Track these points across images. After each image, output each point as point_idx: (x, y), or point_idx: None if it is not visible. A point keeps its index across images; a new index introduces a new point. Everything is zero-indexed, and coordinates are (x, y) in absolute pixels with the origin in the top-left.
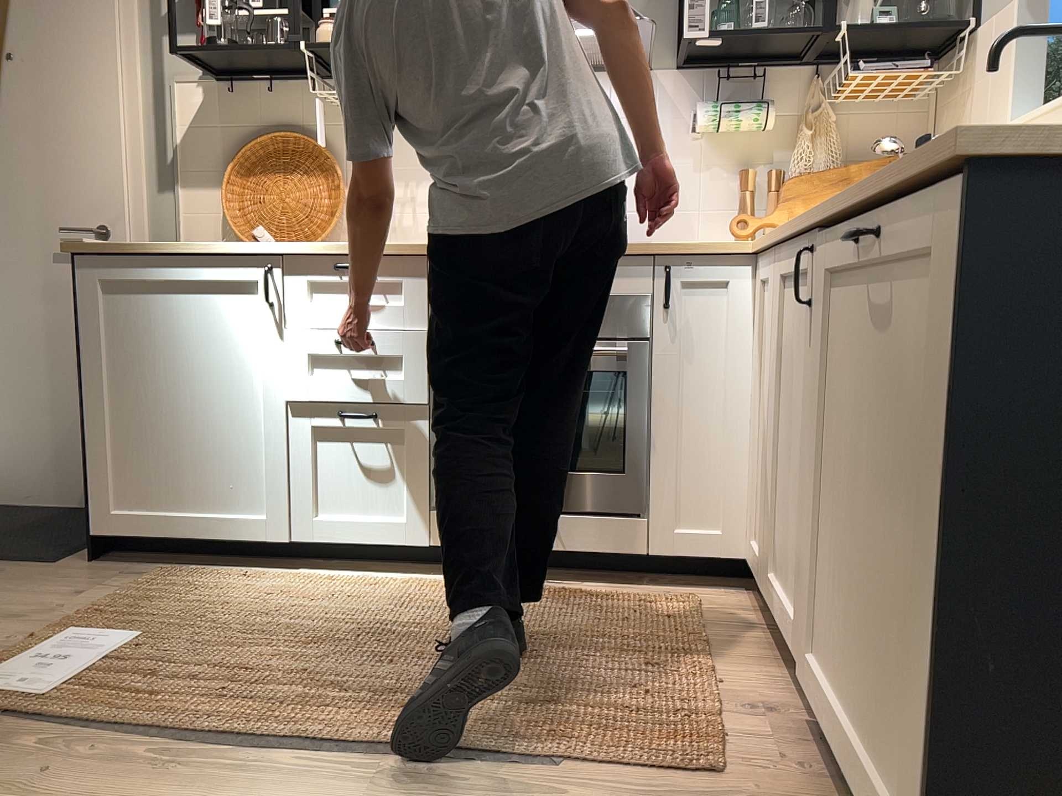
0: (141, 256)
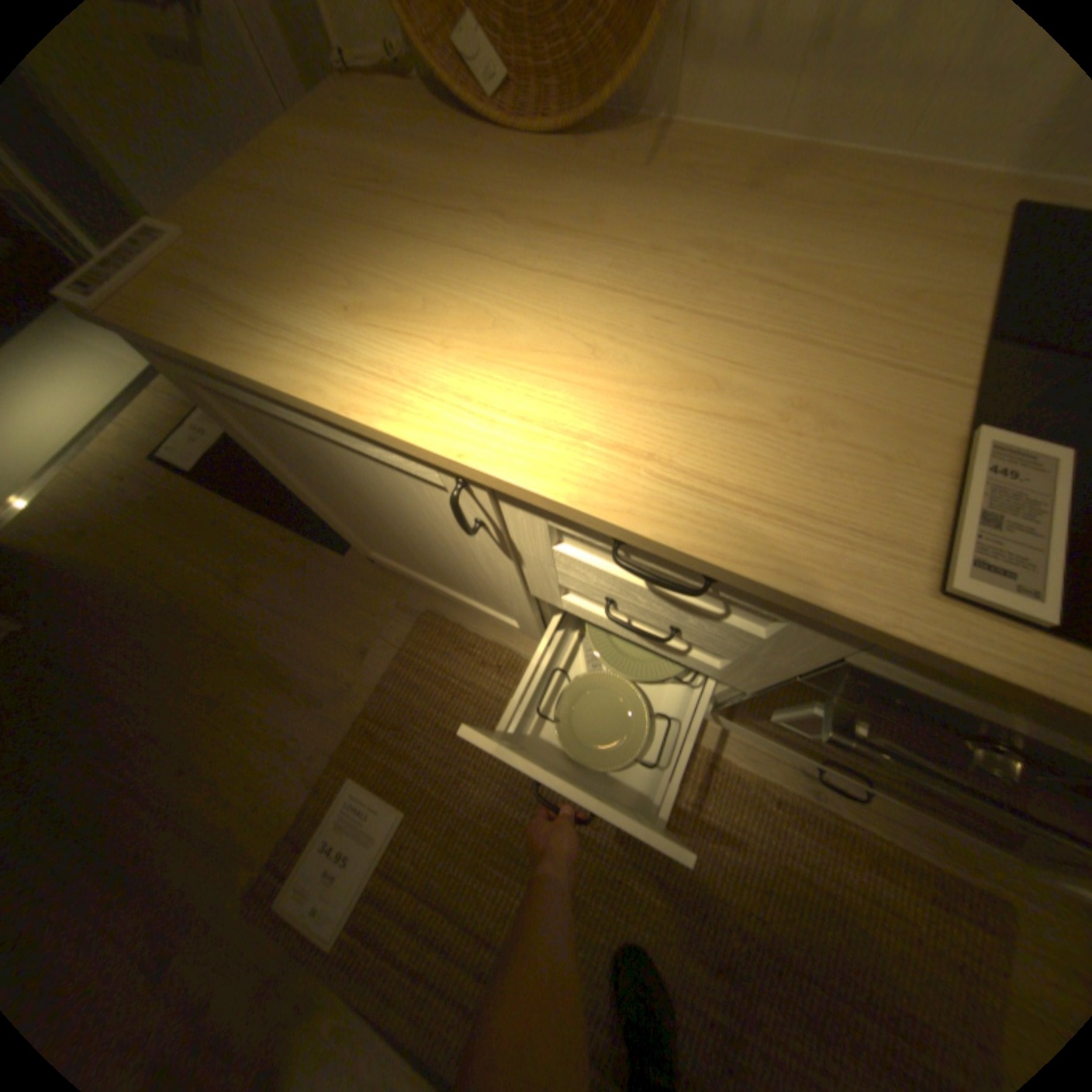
0: (204, 364)
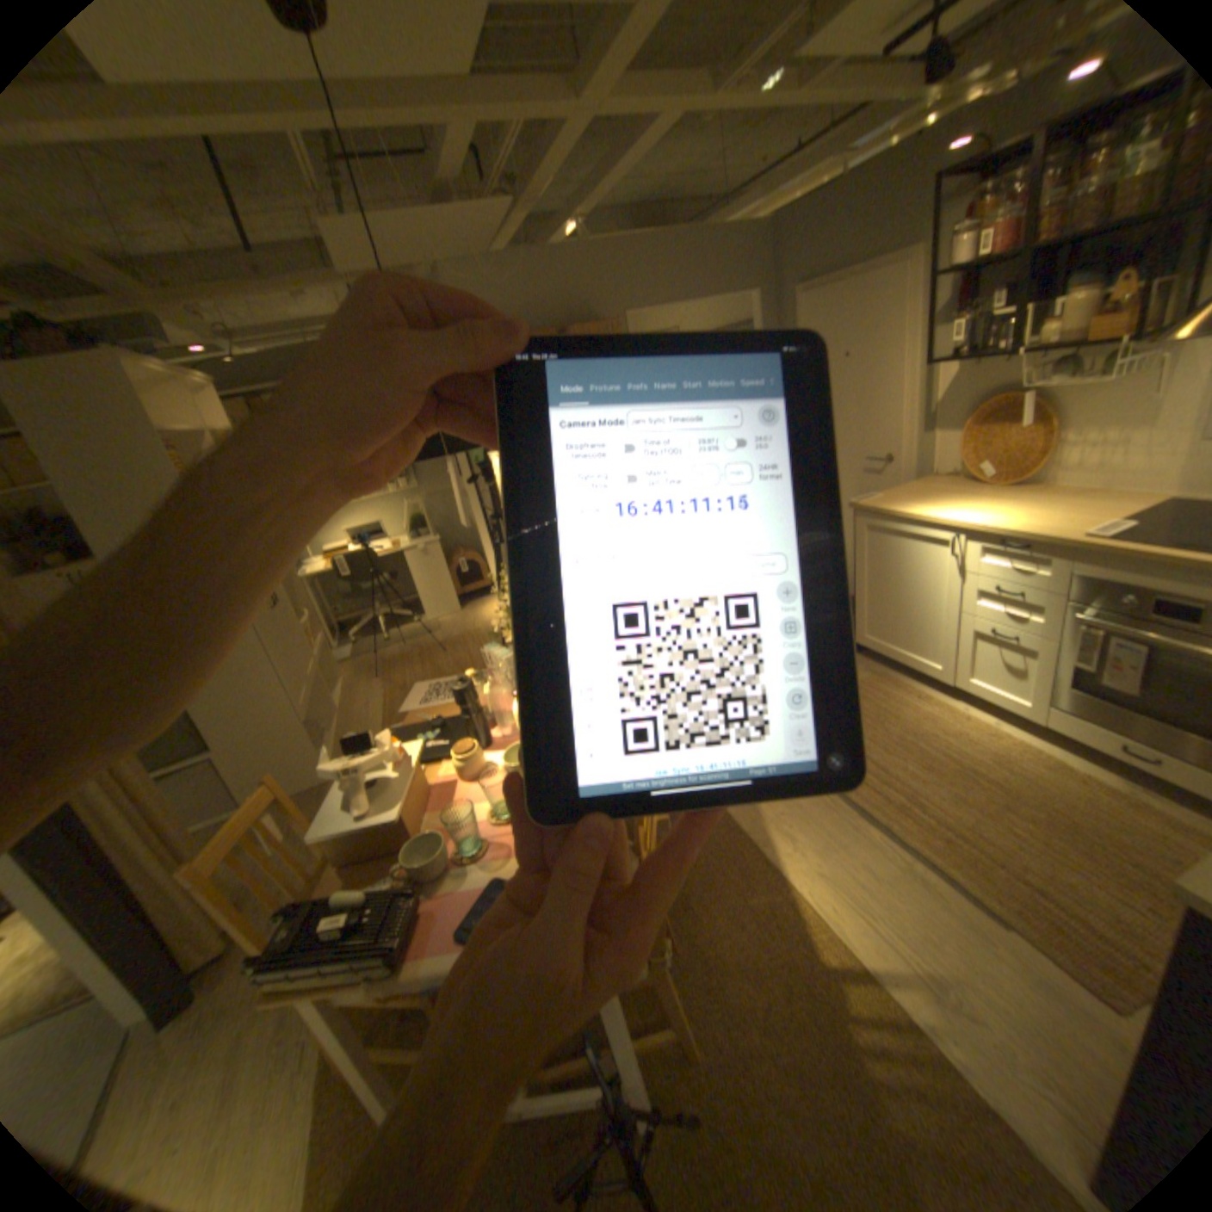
0: (886, 515)
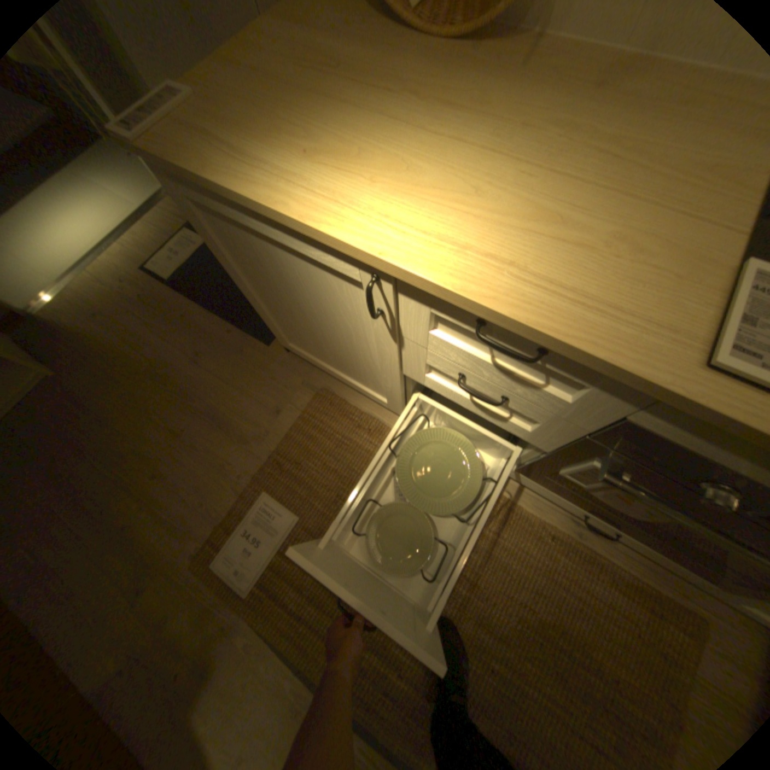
0: (206, 184)
